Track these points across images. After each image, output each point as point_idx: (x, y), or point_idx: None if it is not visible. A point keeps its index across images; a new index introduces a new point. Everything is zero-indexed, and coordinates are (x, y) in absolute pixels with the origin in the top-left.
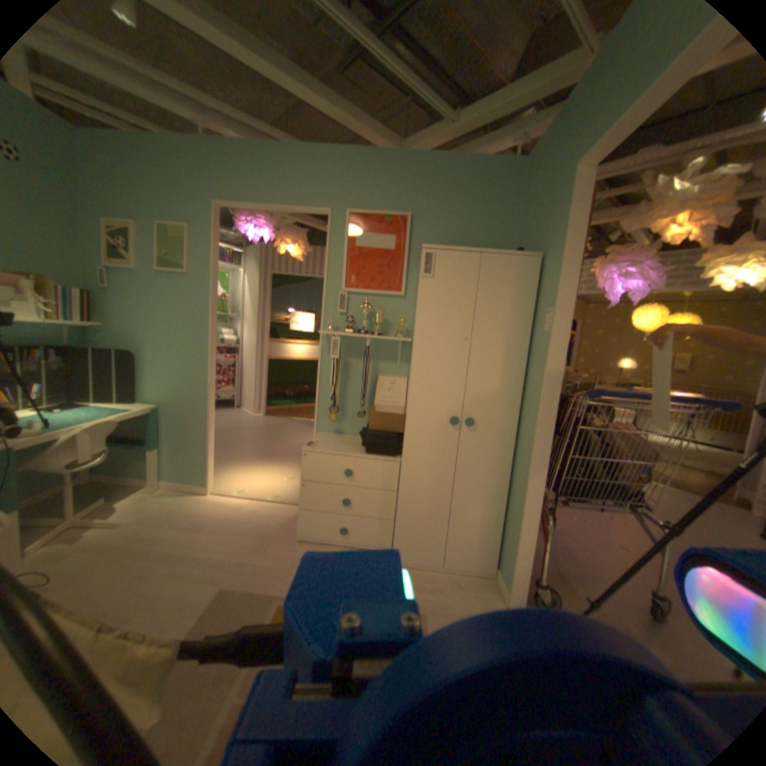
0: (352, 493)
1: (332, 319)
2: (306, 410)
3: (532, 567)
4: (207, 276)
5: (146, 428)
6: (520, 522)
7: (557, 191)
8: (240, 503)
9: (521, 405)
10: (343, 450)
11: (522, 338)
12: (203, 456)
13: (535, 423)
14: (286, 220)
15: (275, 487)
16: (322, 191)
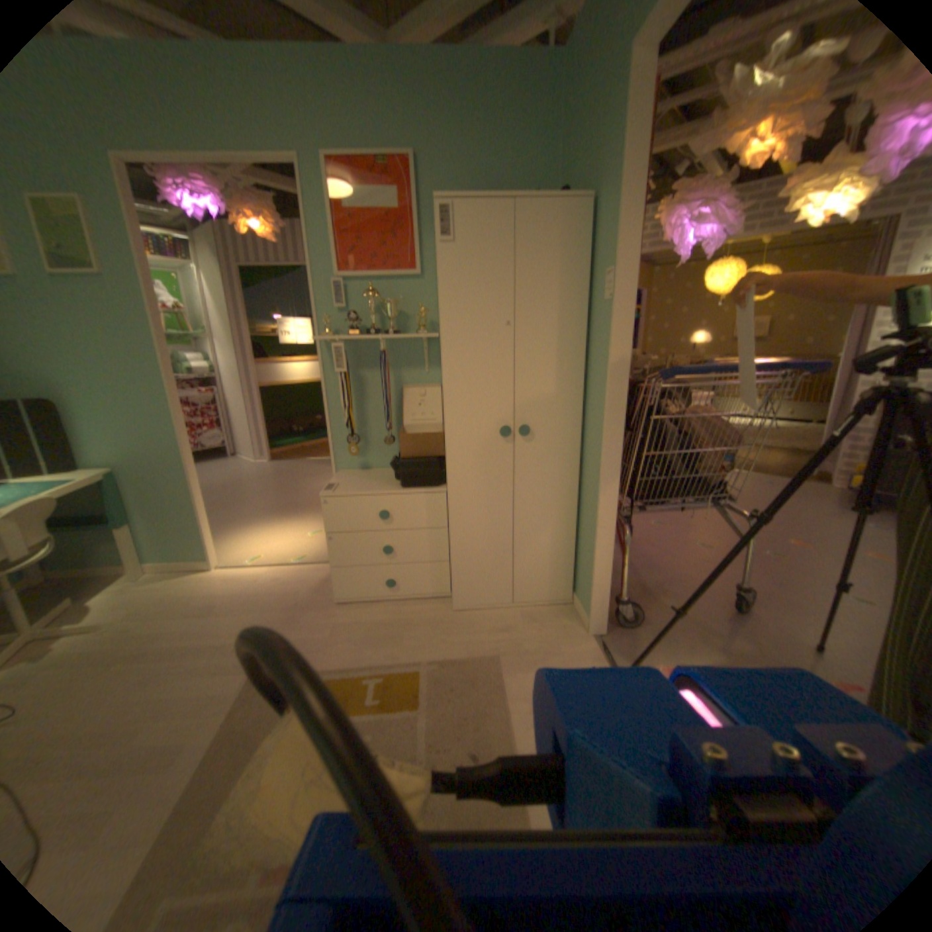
0: (394, 537)
1: (328, 318)
2: (324, 446)
3: (610, 583)
4: (133, 275)
5: (103, 500)
6: (594, 537)
7: (608, 94)
8: (256, 573)
9: (584, 400)
10: (373, 488)
11: (578, 313)
12: (194, 523)
13: (602, 420)
14: (239, 182)
15: (299, 545)
16: (277, 124)
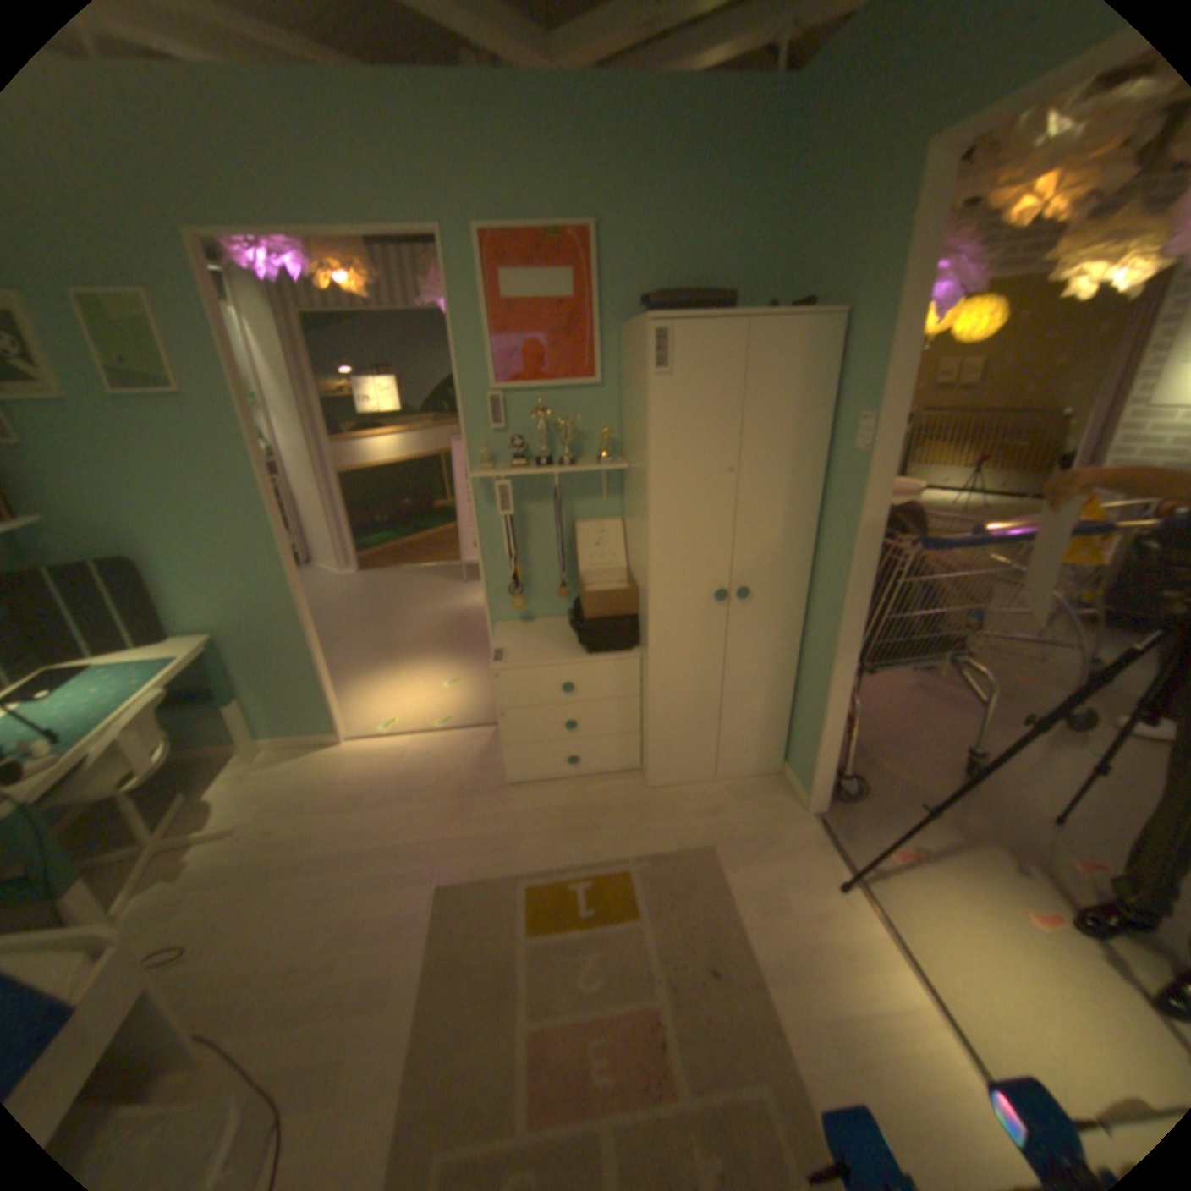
0: (579, 709)
1: (484, 440)
2: (424, 545)
3: (838, 760)
4: (227, 391)
5: (210, 672)
6: (823, 711)
7: (881, 185)
8: (400, 742)
9: (815, 553)
10: (554, 654)
11: (818, 454)
12: (320, 690)
13: (845, 586)
14: None
15: (439, 701)
16: (415, 184)
